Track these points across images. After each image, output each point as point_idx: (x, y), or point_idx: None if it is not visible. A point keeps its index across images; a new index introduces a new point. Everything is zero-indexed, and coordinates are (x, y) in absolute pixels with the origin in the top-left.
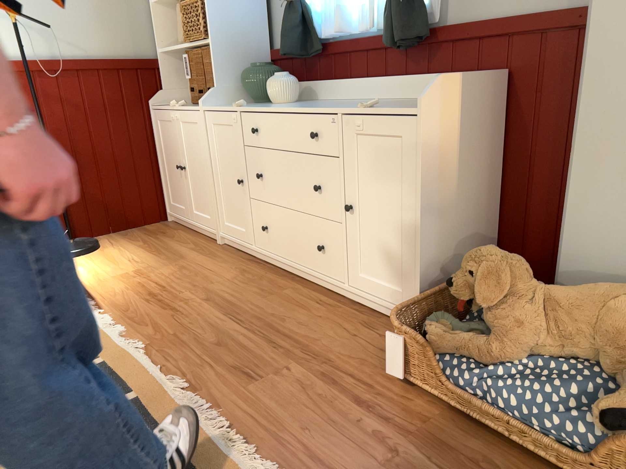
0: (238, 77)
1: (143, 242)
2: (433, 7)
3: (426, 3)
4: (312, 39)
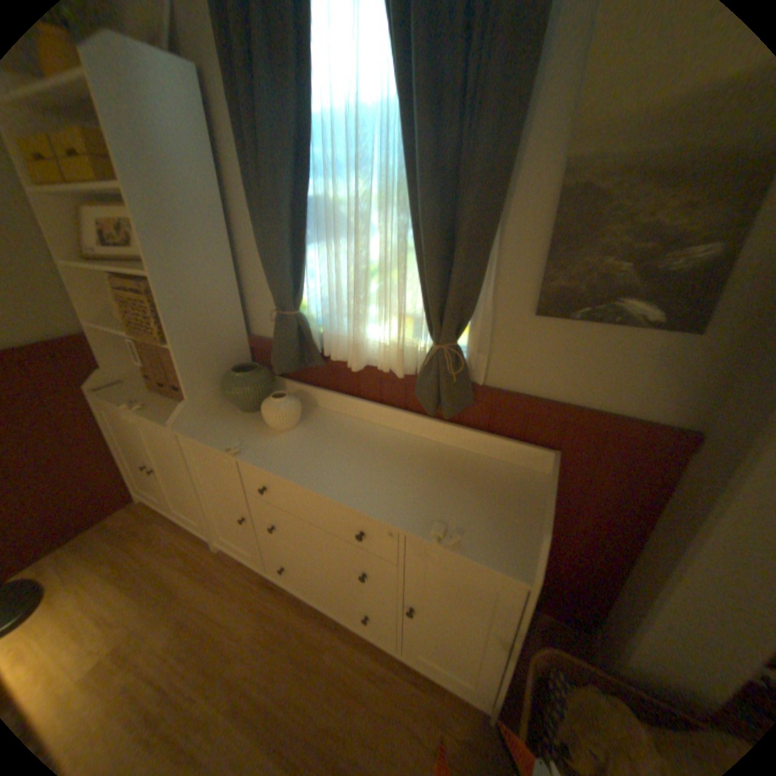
0: (215, 375)
1: (109, 564)
2: (478, 365)
3: (469, 357)
4: (314, 349)
